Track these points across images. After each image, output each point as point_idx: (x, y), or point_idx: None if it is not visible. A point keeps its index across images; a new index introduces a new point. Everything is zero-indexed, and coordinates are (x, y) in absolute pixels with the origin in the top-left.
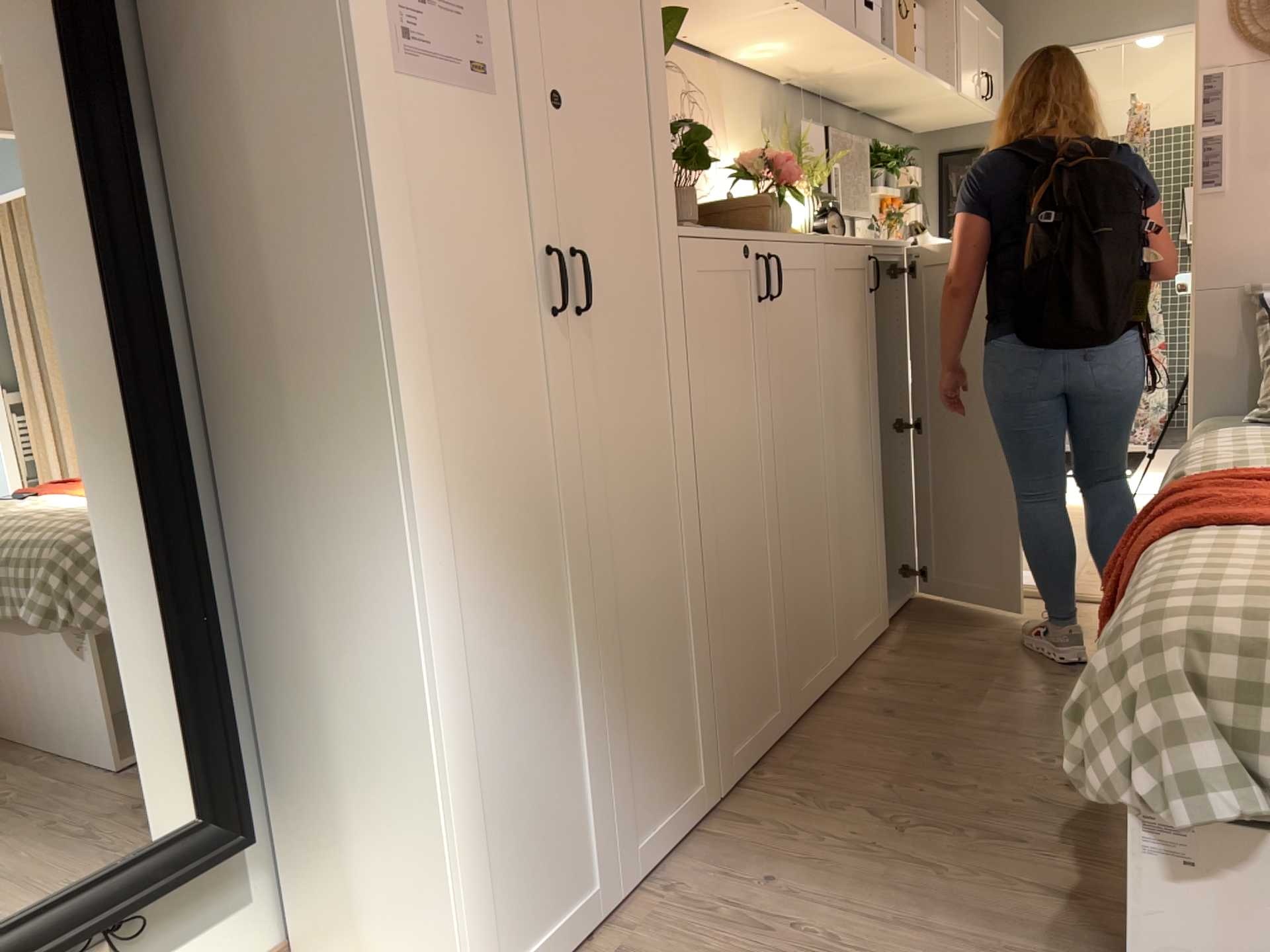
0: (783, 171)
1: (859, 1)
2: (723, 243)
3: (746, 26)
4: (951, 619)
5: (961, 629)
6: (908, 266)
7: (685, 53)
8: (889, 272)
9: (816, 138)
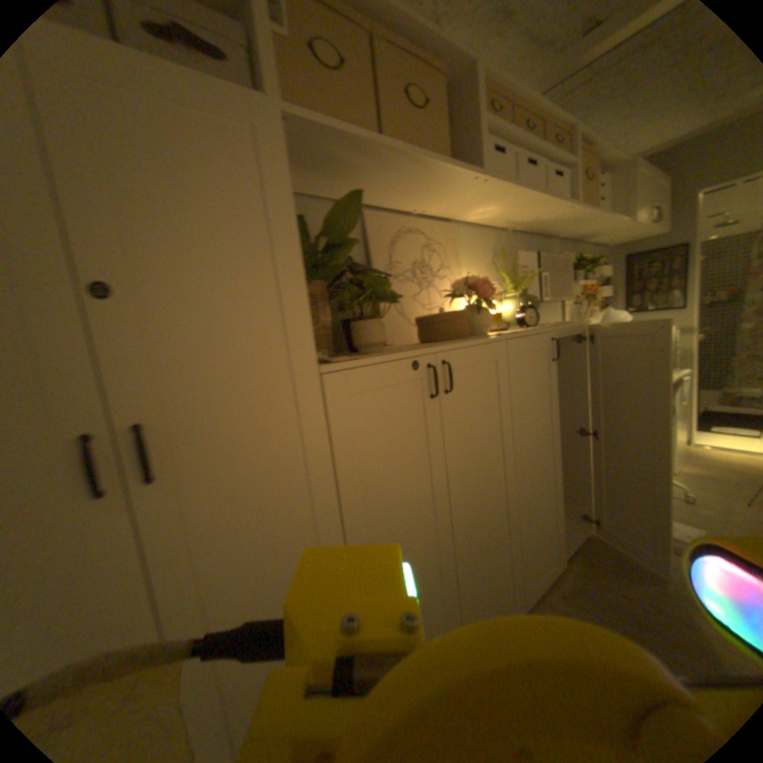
0: (488, 286)
1: (558, 167)
2: (386, 365)
3: (457, 194)
4: (614, 569)
5: (621, 584)
6: (590, 334)
7: (427, 218)
8: (573, 342)
9: (538, 255)
